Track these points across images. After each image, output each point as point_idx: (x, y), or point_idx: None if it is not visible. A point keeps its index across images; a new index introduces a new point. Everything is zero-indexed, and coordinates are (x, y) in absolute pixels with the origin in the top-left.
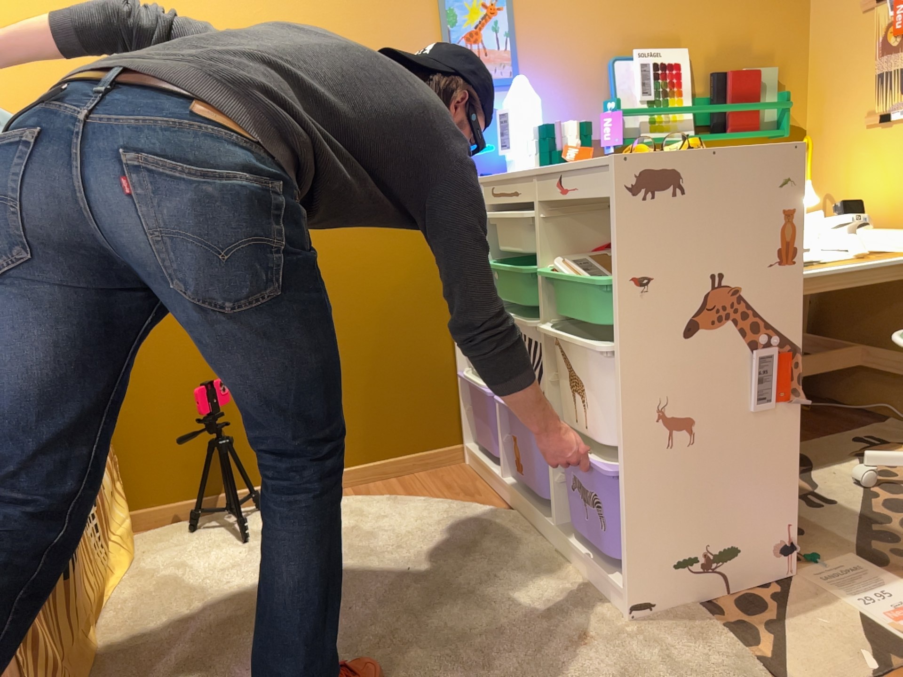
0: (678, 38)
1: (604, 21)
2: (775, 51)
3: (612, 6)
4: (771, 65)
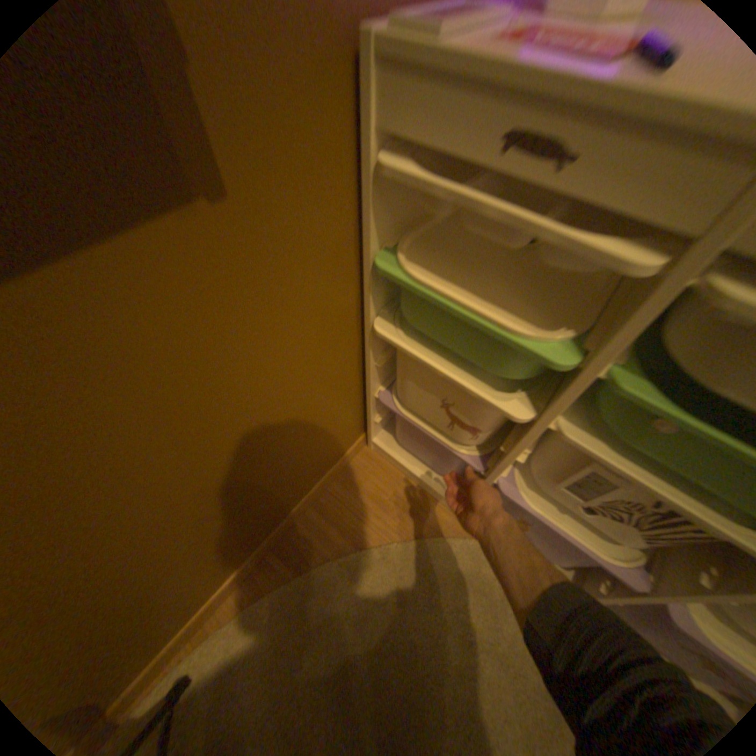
0: None
1: None
2: None
3: None
4: None
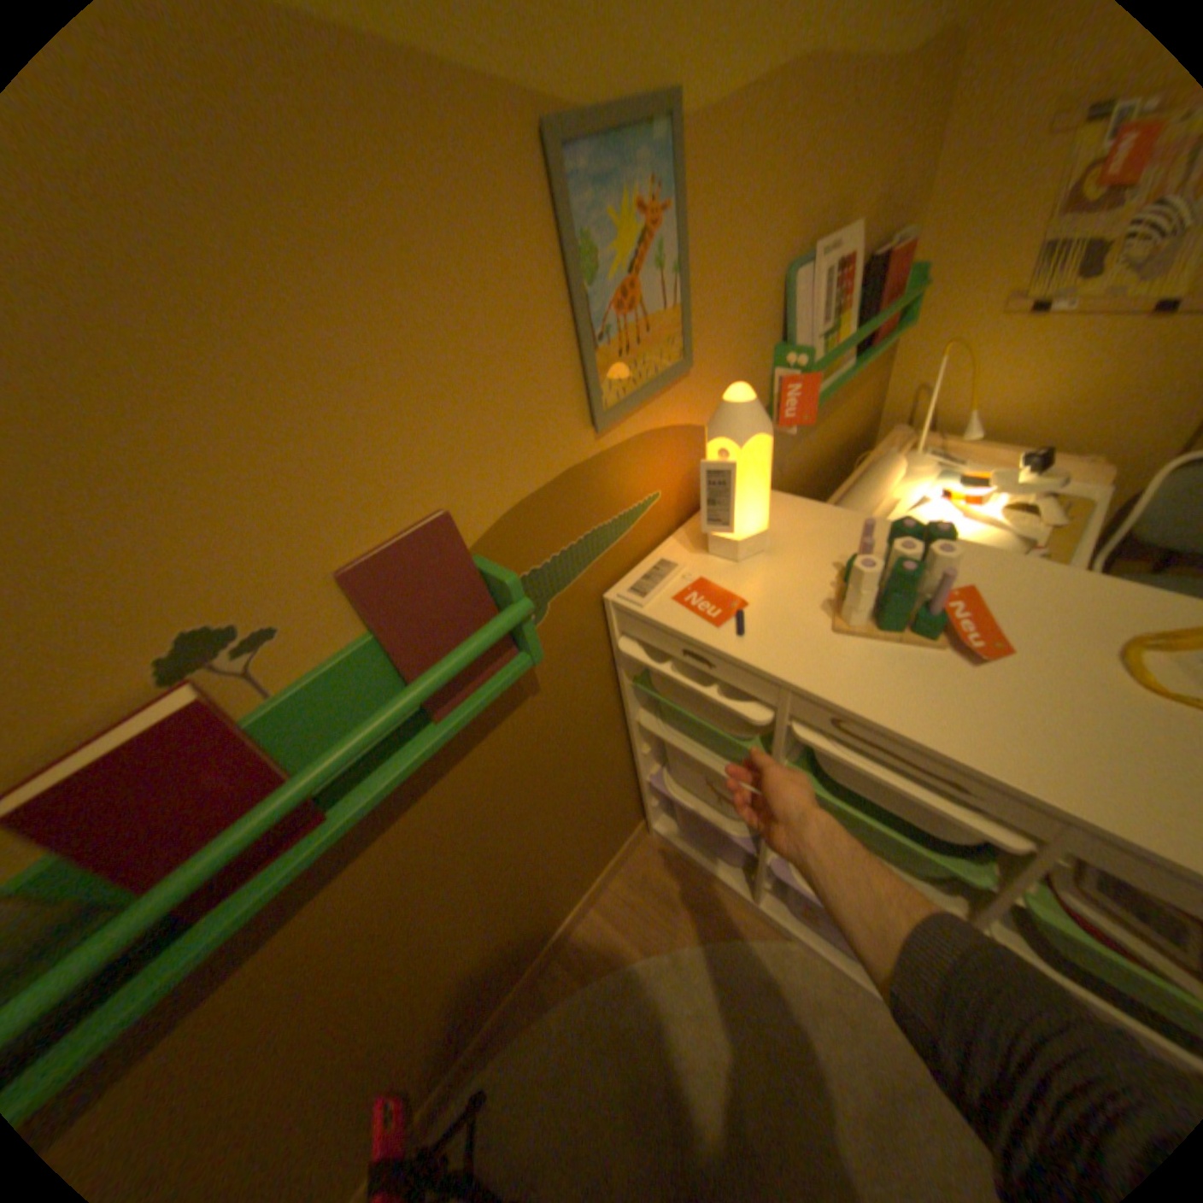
0: (853, 197)
1: (791, 191)
2: (916, 192)
3: (803, 150)
4: (911, 218)
